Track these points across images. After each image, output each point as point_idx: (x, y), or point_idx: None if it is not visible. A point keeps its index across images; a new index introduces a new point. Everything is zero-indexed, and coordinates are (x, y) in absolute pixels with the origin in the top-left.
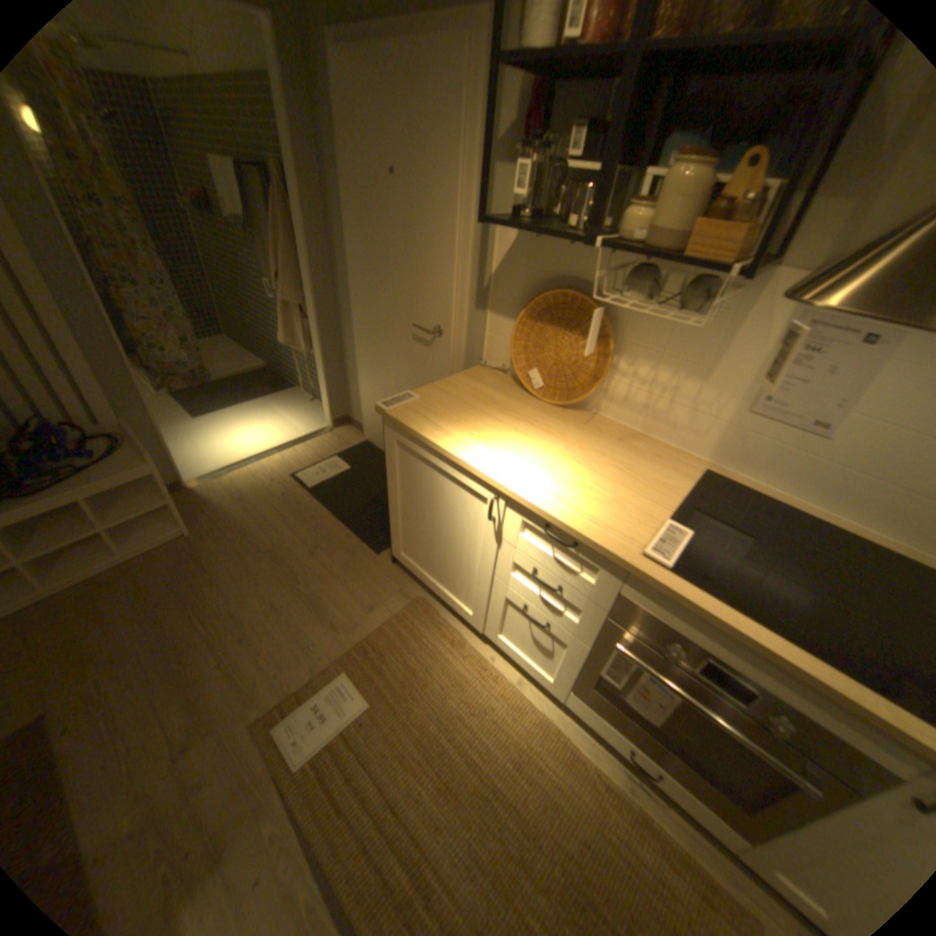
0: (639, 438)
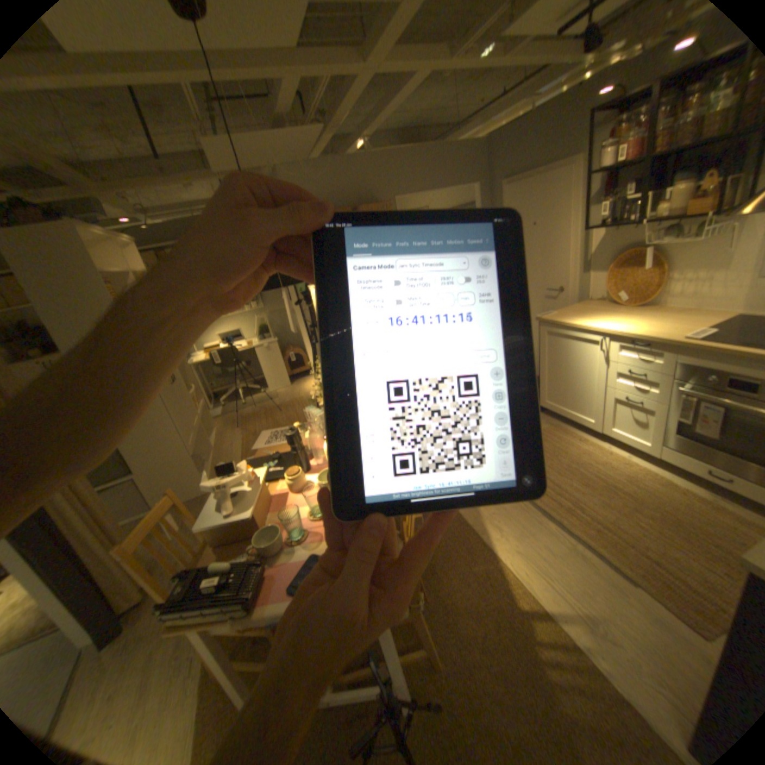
0: (692, 310)
